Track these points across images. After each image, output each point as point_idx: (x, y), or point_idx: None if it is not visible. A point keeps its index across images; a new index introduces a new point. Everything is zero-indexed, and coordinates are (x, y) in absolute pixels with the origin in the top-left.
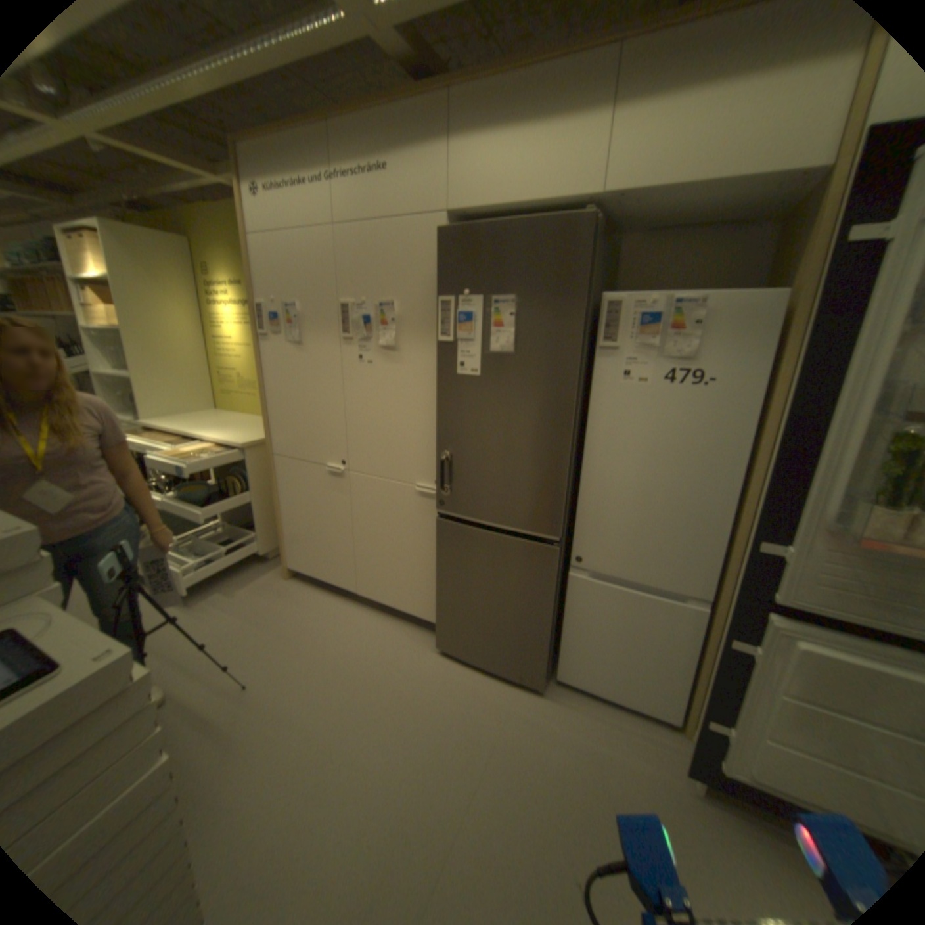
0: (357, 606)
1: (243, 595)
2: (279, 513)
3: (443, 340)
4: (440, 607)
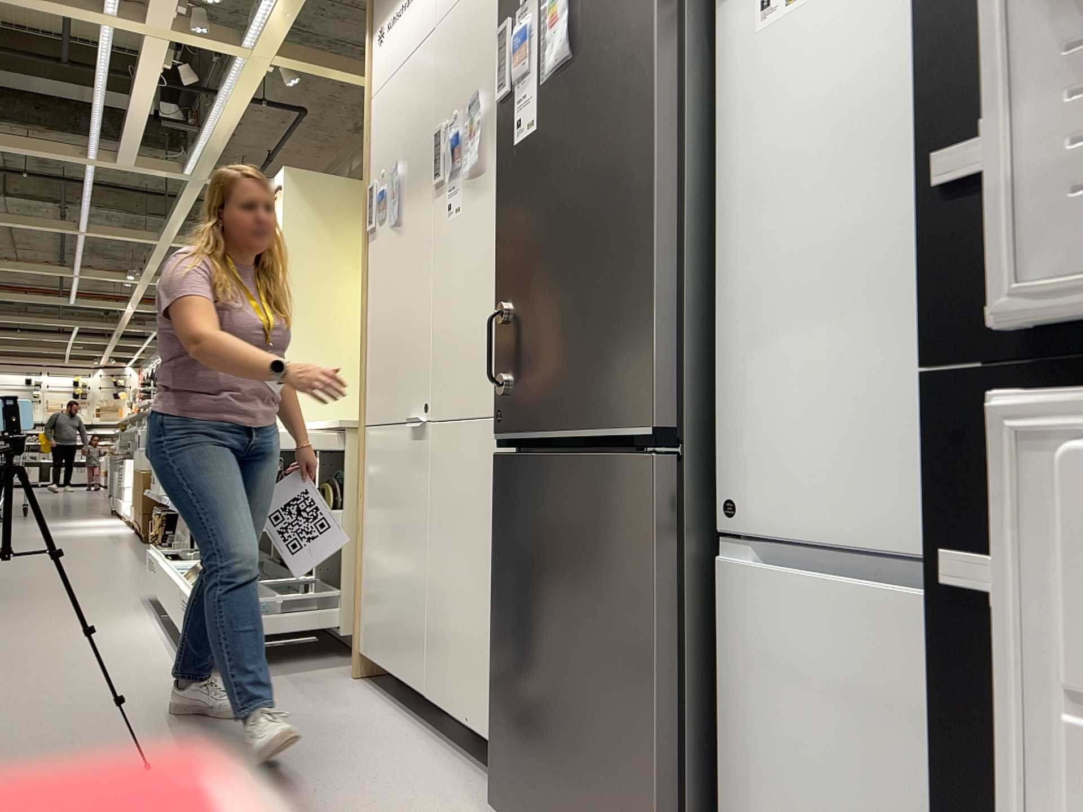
0: (425, 730)
1: (277, 682)
2: (360, 535)
3: (501, 98)
4: (499, 687)
